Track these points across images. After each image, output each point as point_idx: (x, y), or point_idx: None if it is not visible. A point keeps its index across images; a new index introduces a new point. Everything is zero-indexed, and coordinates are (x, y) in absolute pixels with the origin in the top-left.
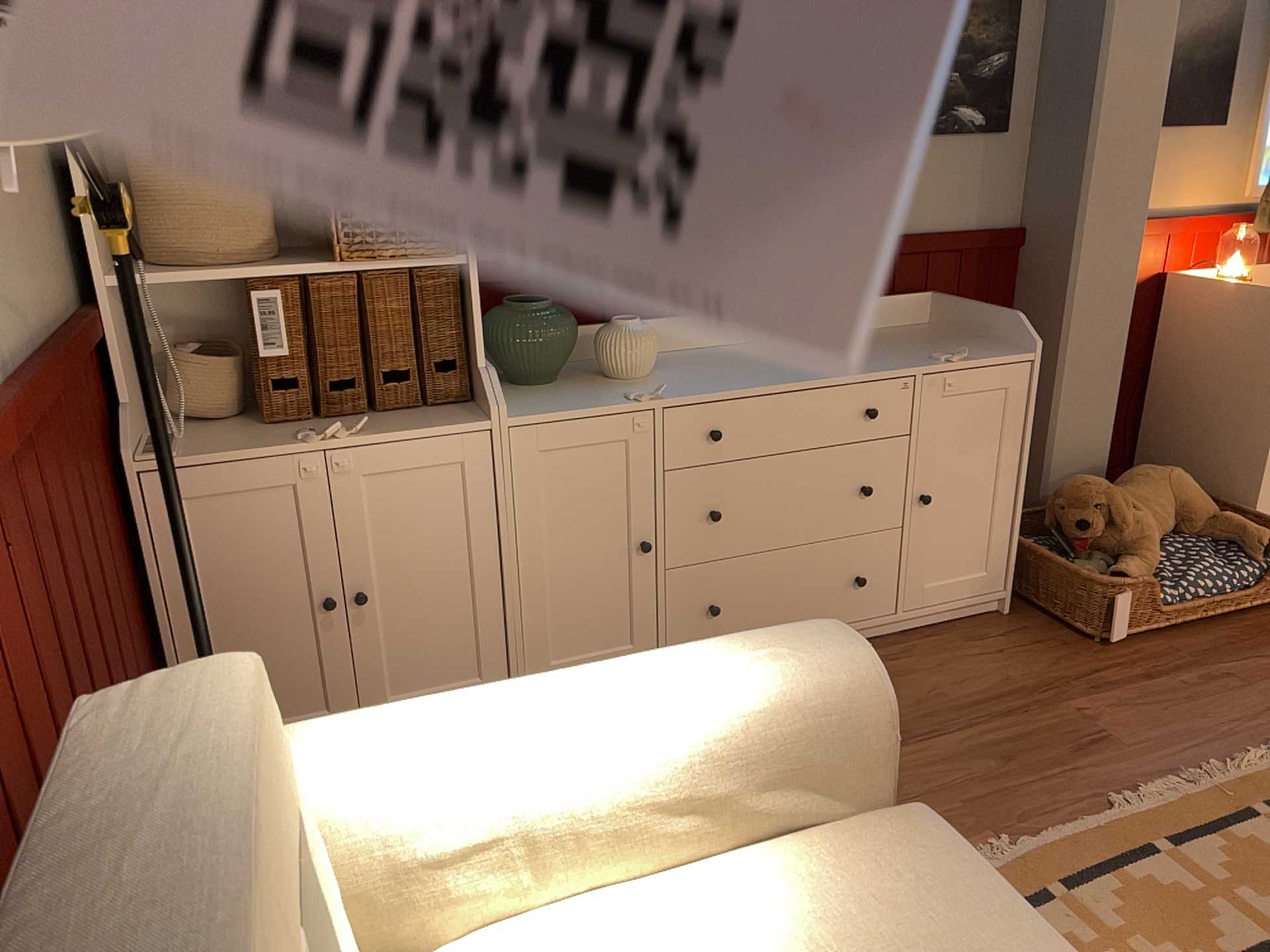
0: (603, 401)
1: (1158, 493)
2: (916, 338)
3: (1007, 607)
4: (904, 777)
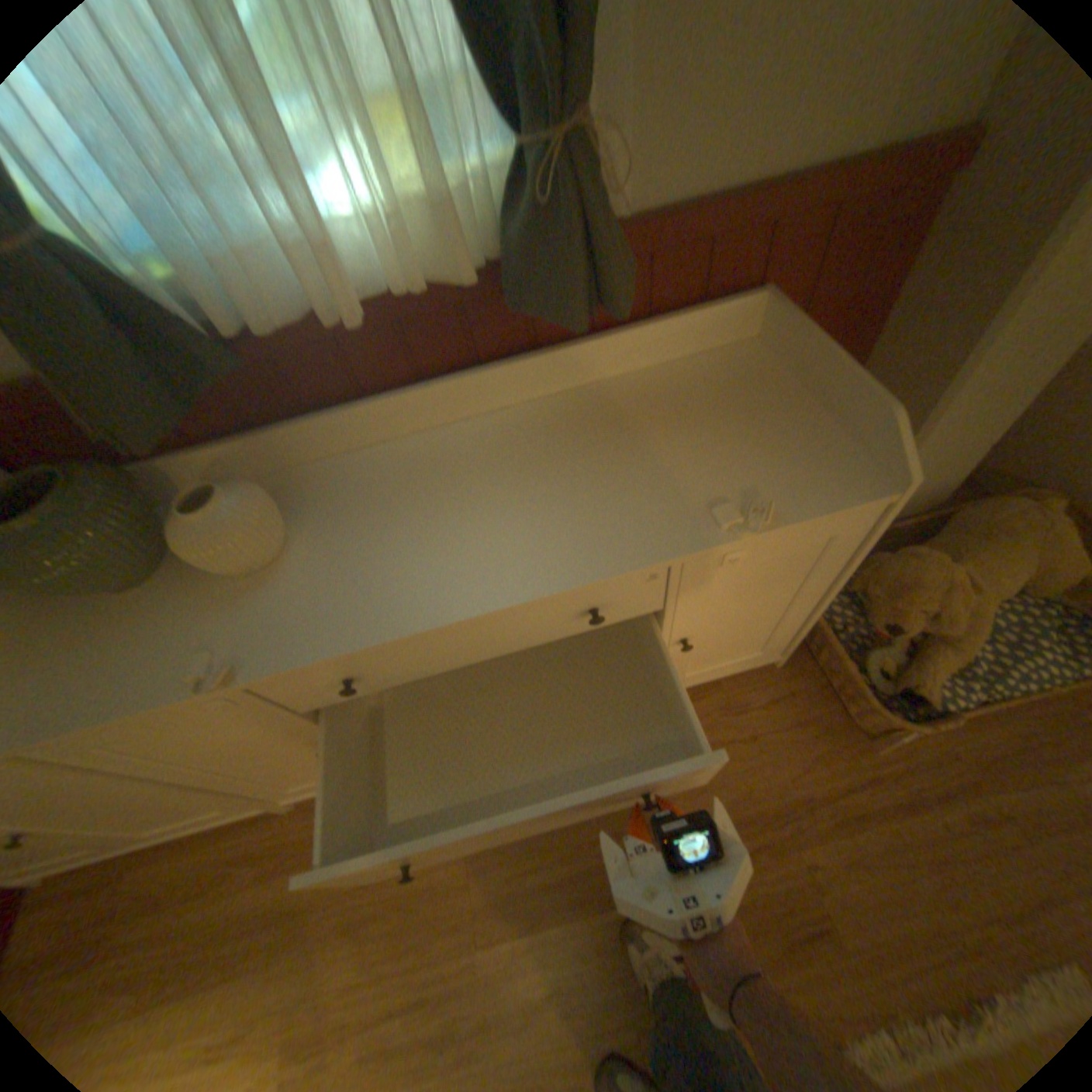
0: (154, 671)
1: (1018, 555)
2: (720, 393)
3: (780, 659)
4: (594, 962)
